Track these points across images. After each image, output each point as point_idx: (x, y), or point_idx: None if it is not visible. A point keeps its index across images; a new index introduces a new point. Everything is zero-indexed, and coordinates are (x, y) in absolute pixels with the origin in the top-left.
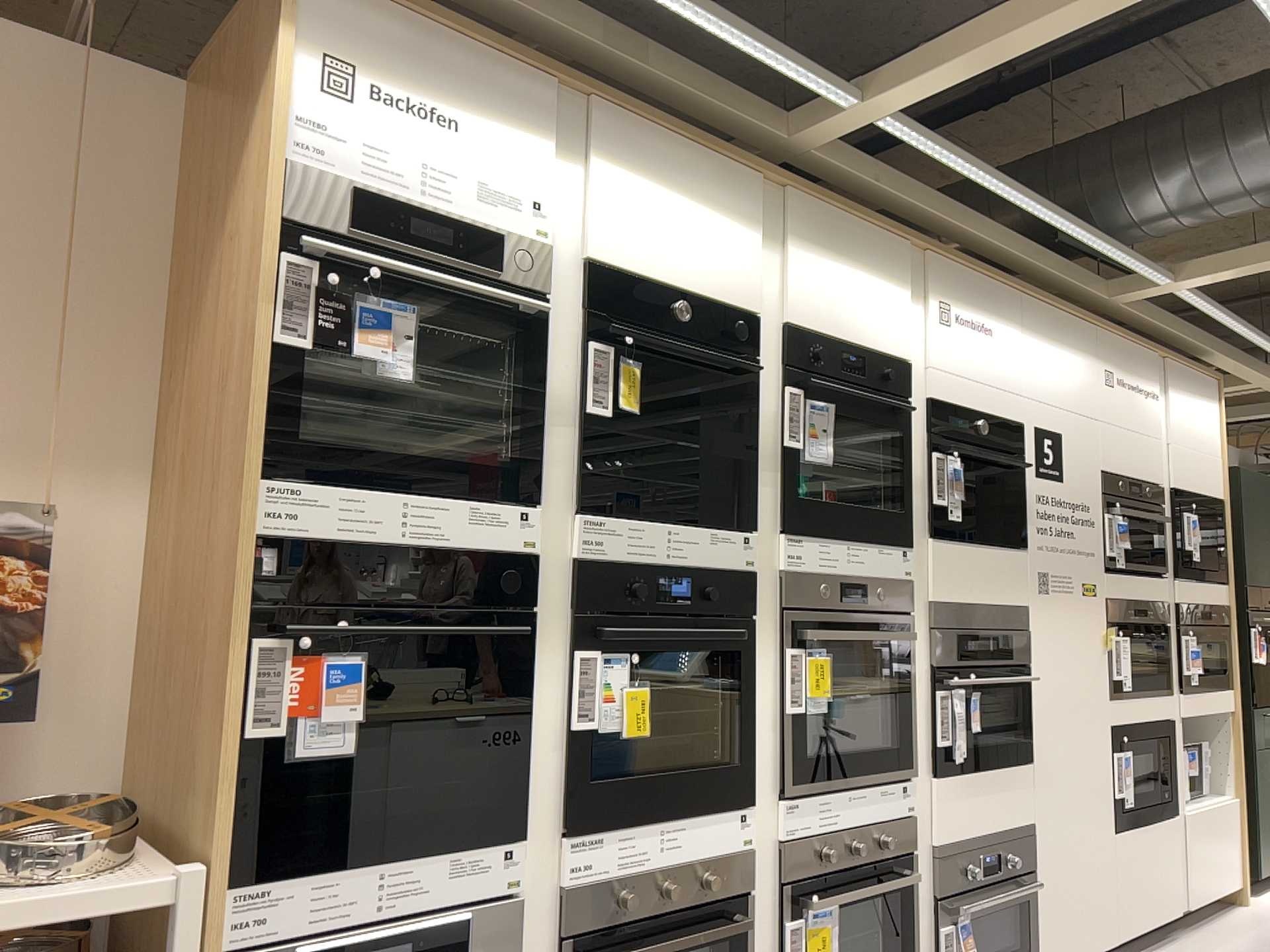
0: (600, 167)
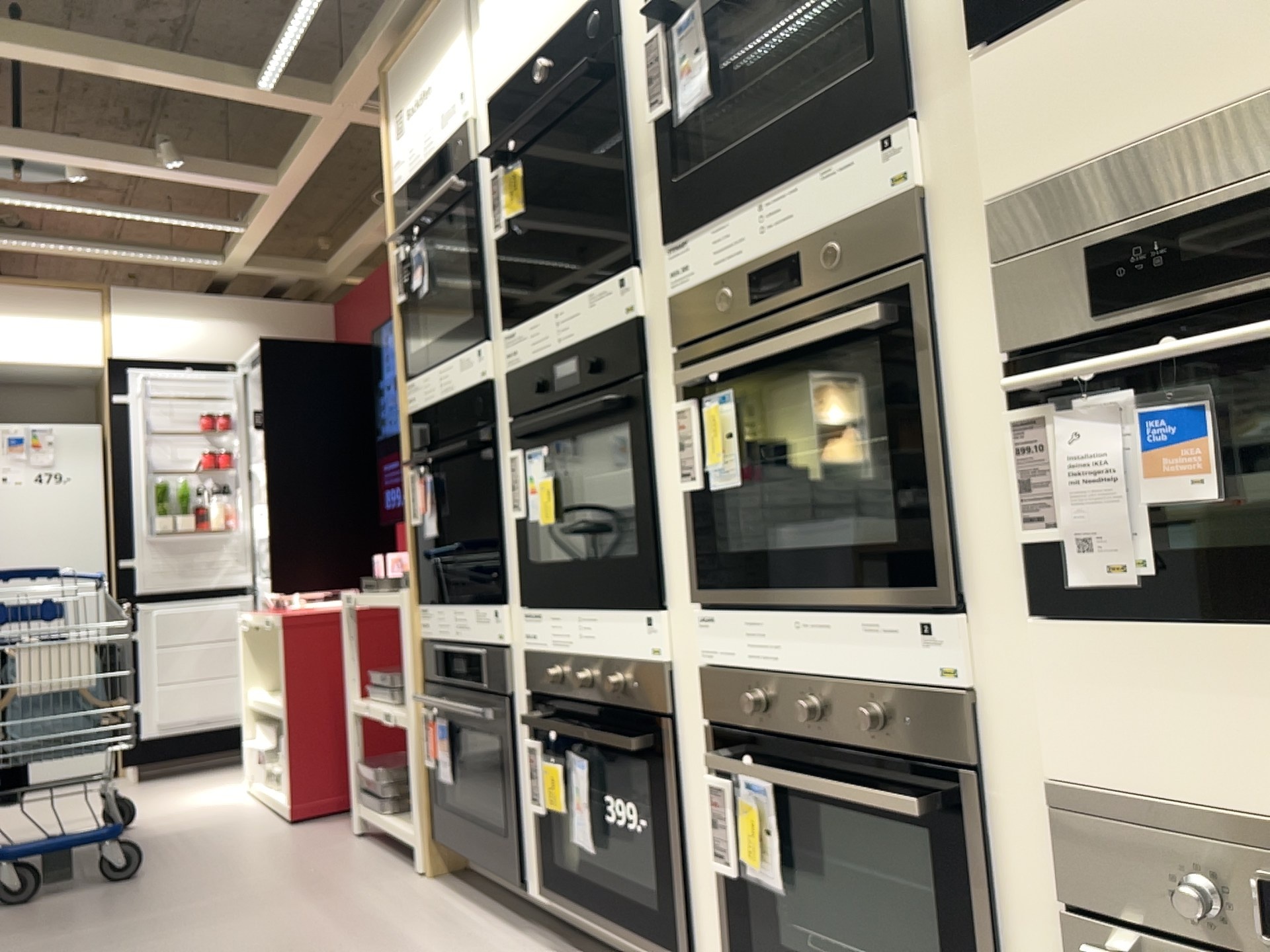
0: (480, 2)
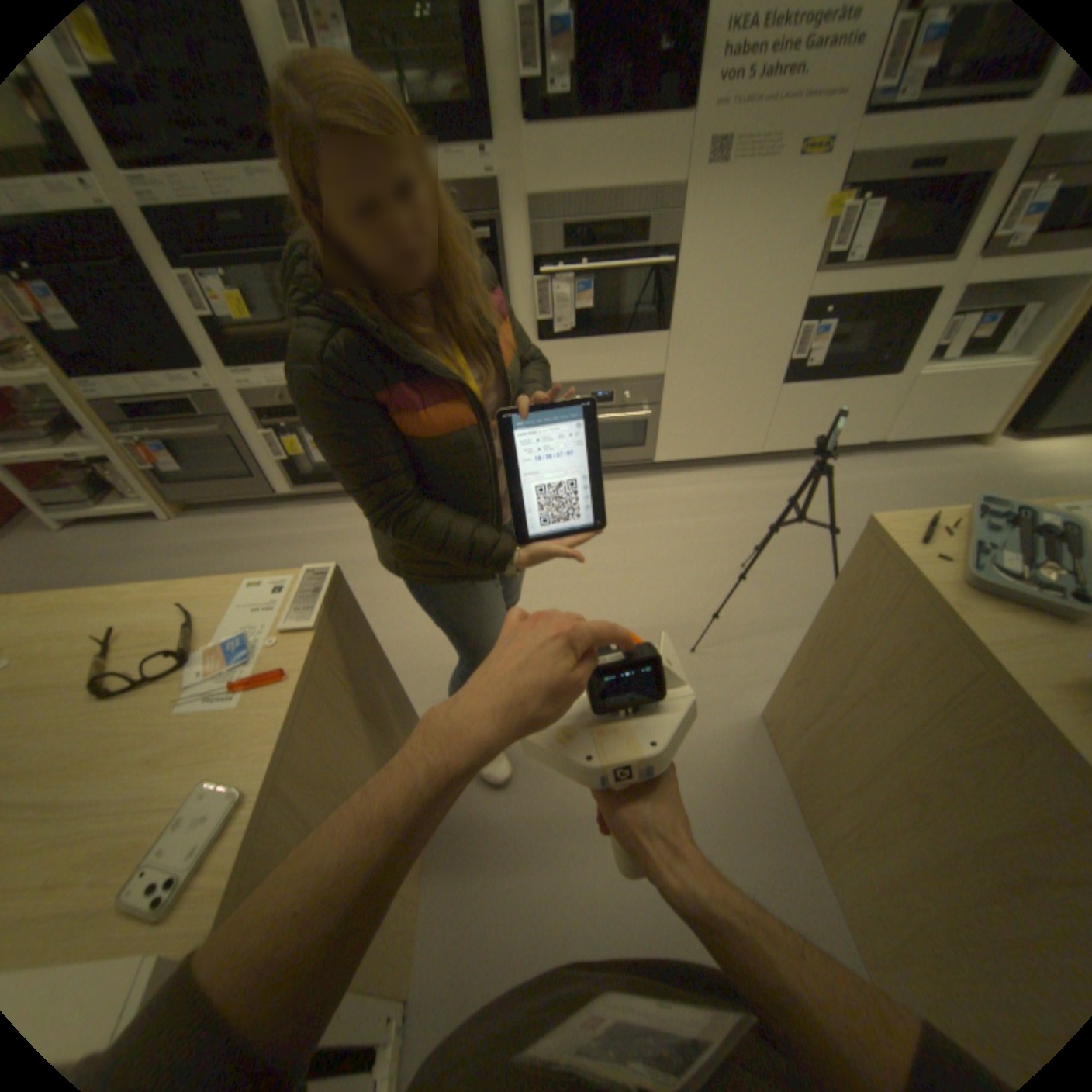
0: None
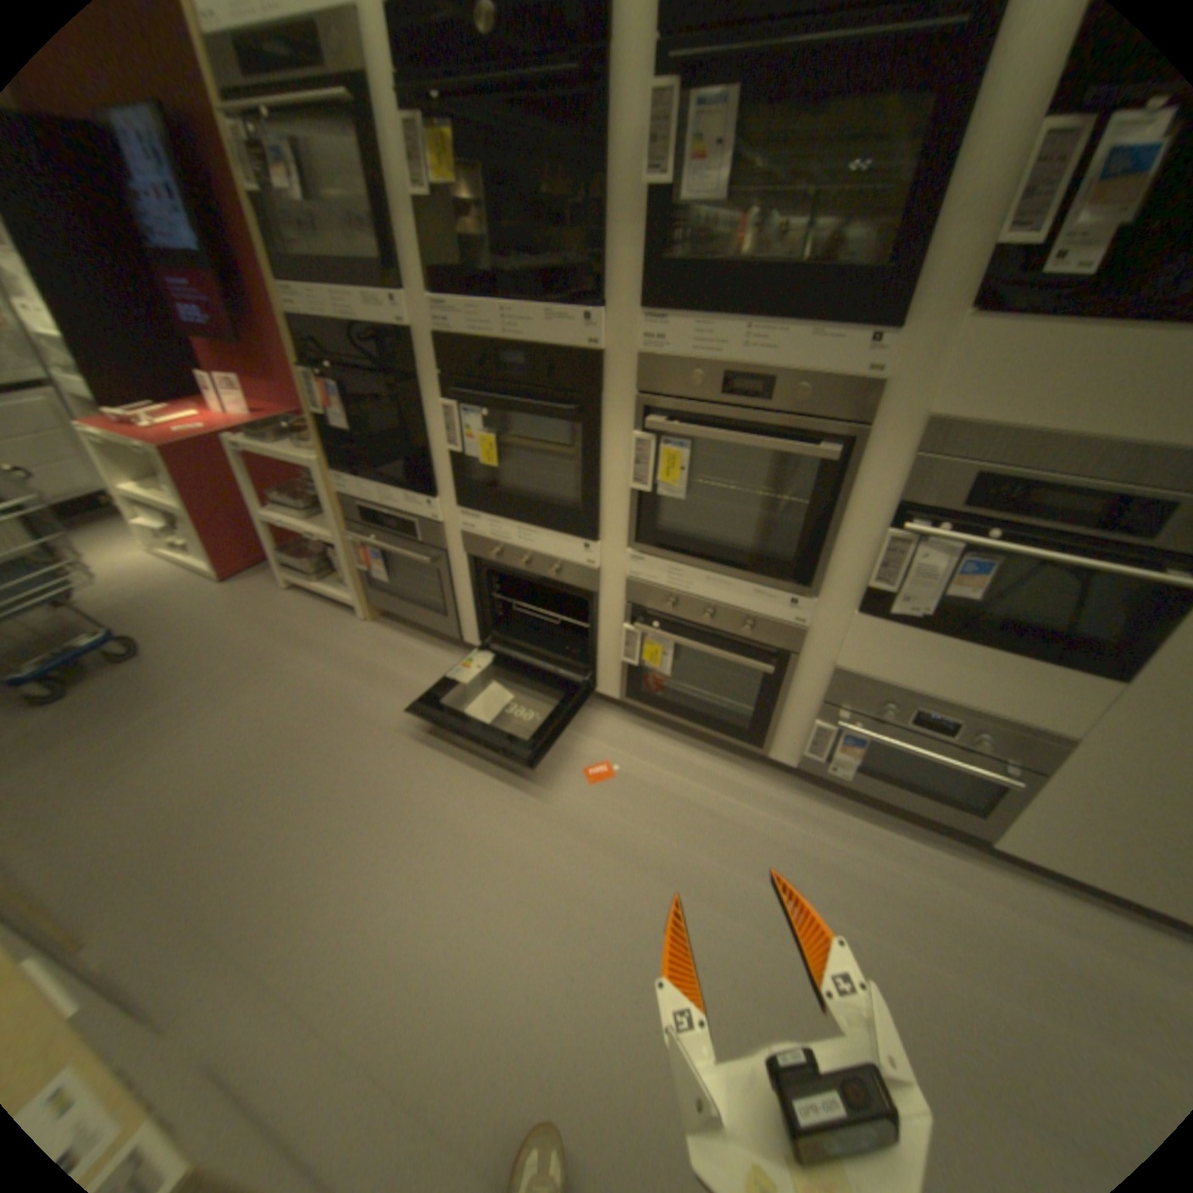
0: None
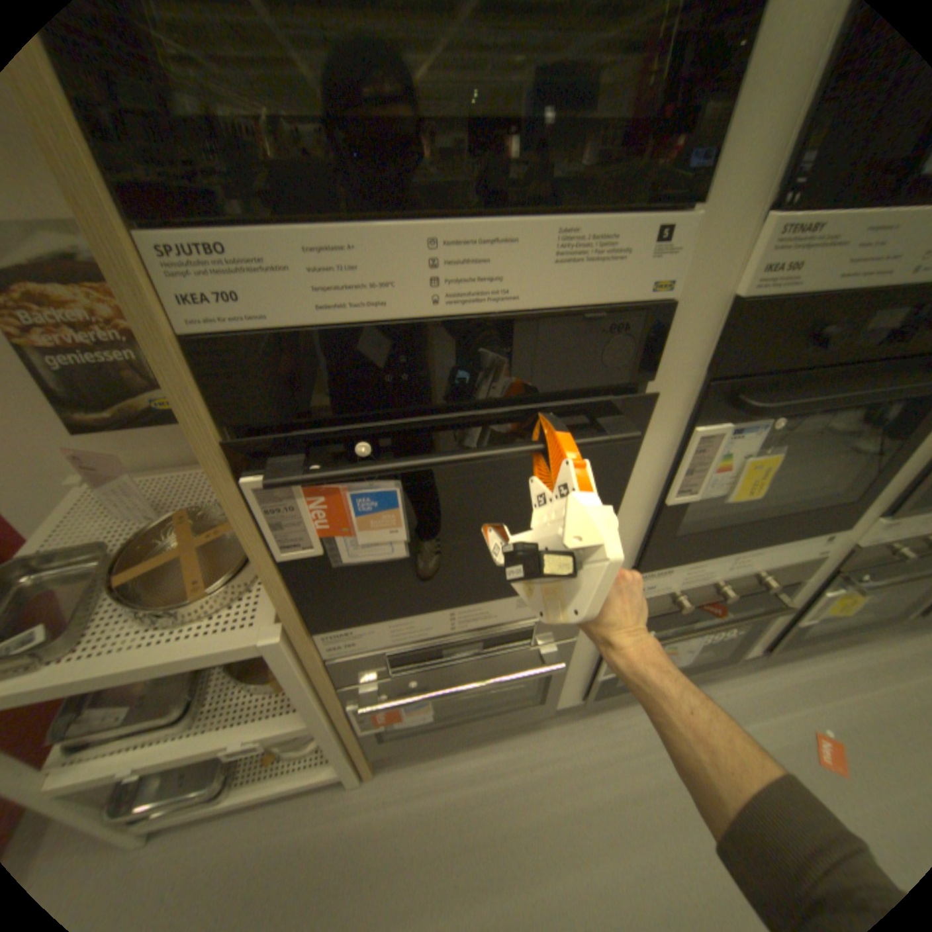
0: None
